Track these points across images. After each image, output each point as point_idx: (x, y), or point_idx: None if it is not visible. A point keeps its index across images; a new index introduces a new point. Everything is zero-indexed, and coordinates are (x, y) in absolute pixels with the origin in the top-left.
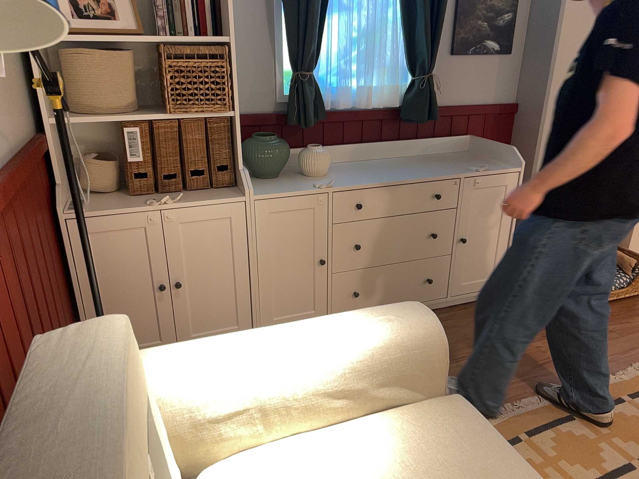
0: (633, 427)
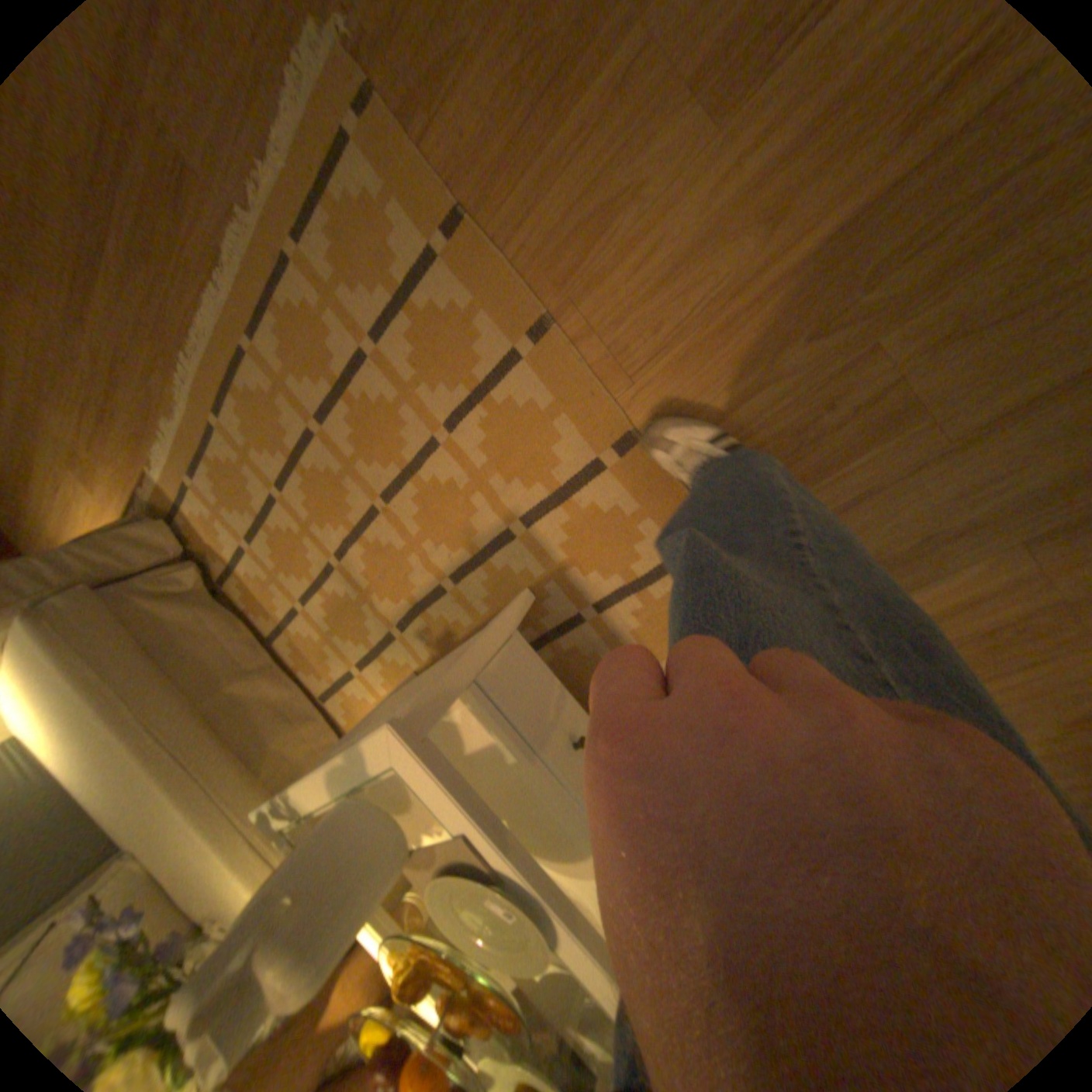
0: (301, 331)
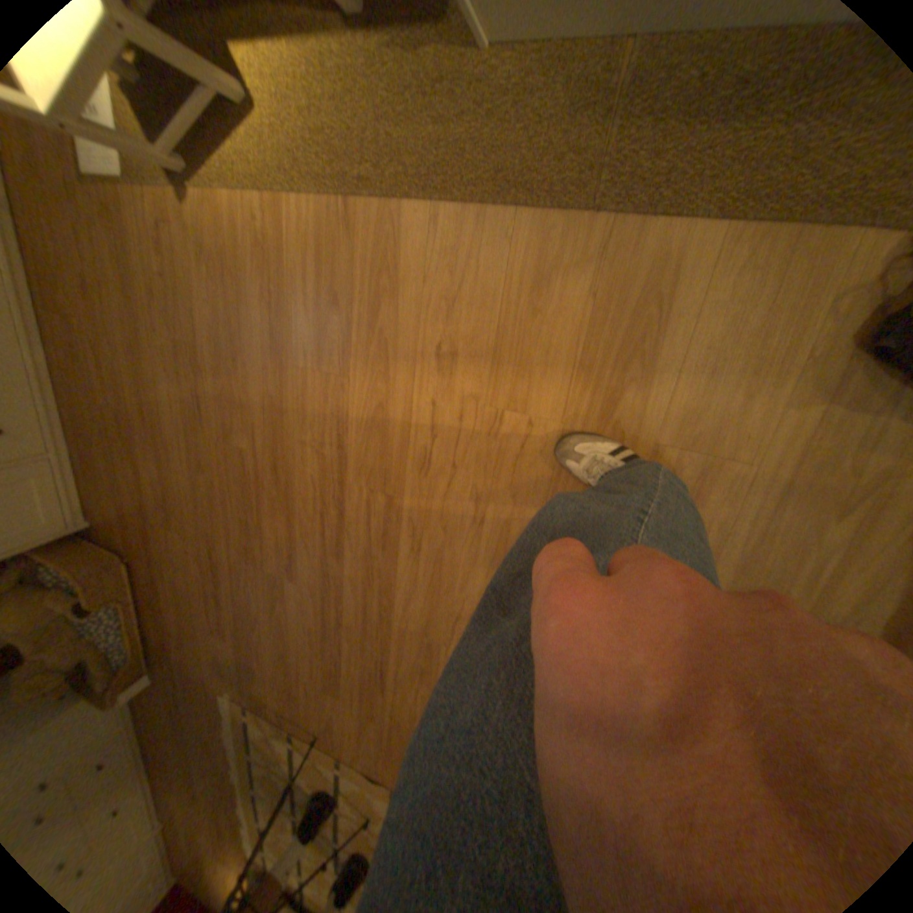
0: (262, 784)
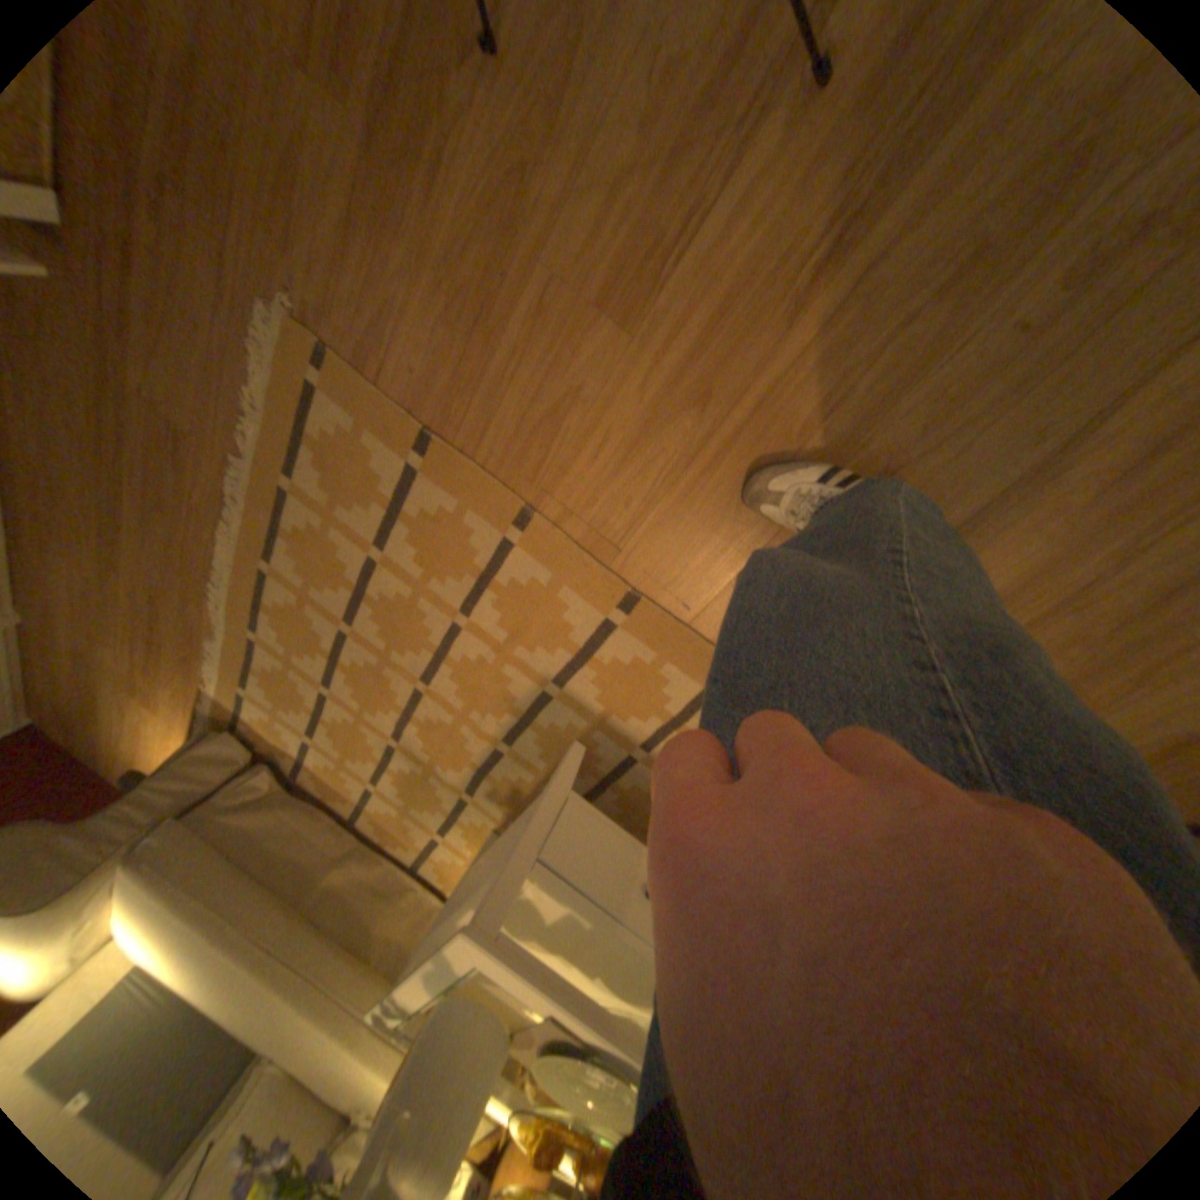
0: (311, 549)
